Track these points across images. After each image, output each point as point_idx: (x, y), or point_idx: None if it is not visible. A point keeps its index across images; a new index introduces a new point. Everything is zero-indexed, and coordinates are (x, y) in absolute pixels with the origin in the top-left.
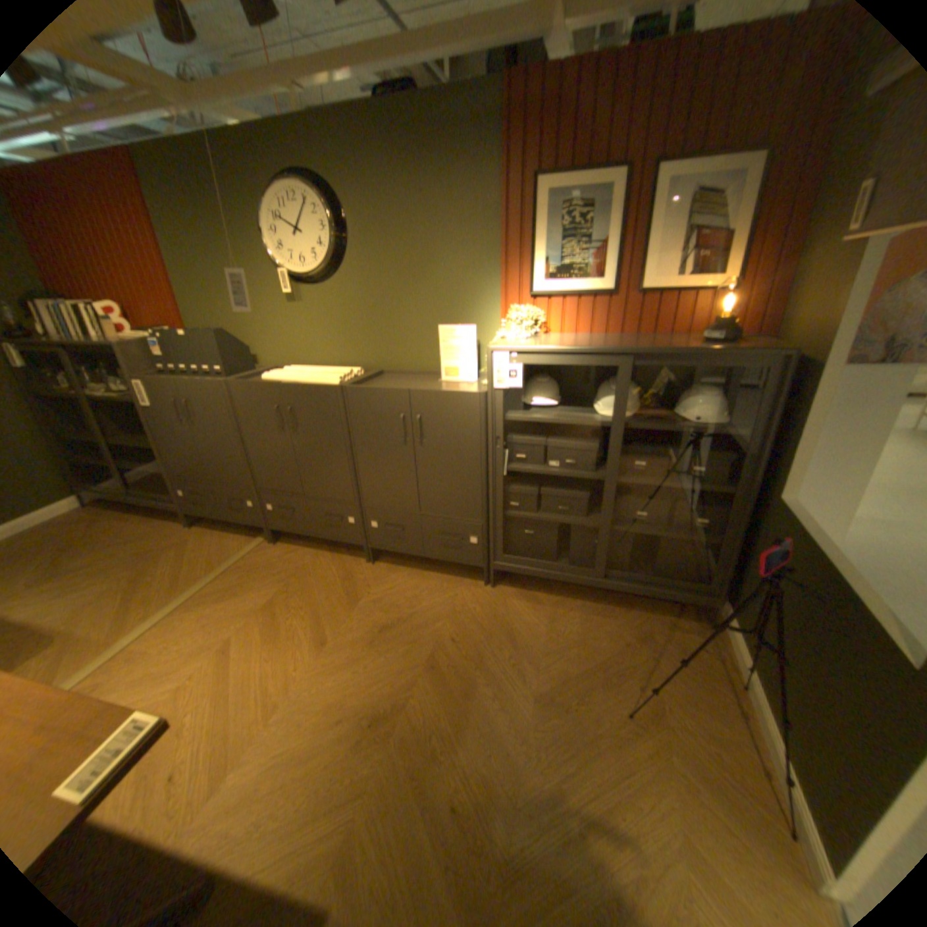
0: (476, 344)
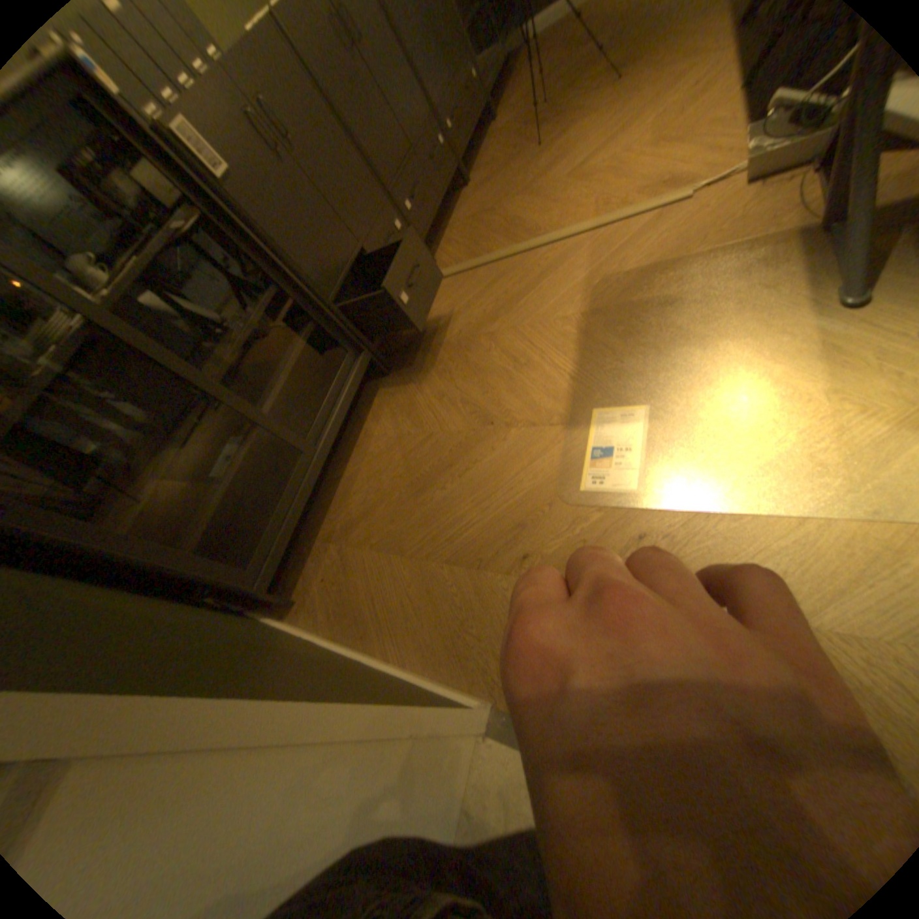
0: None
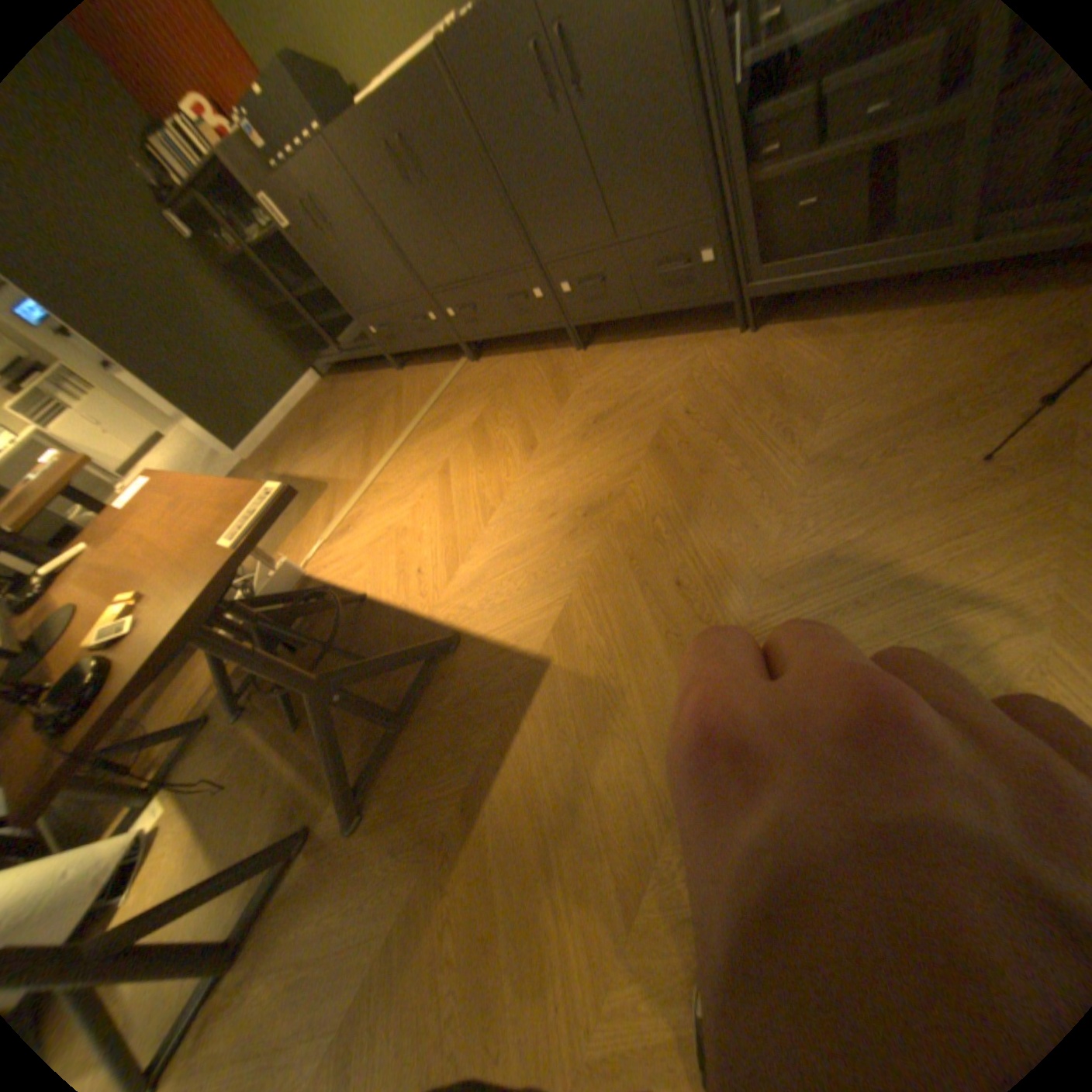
0: None
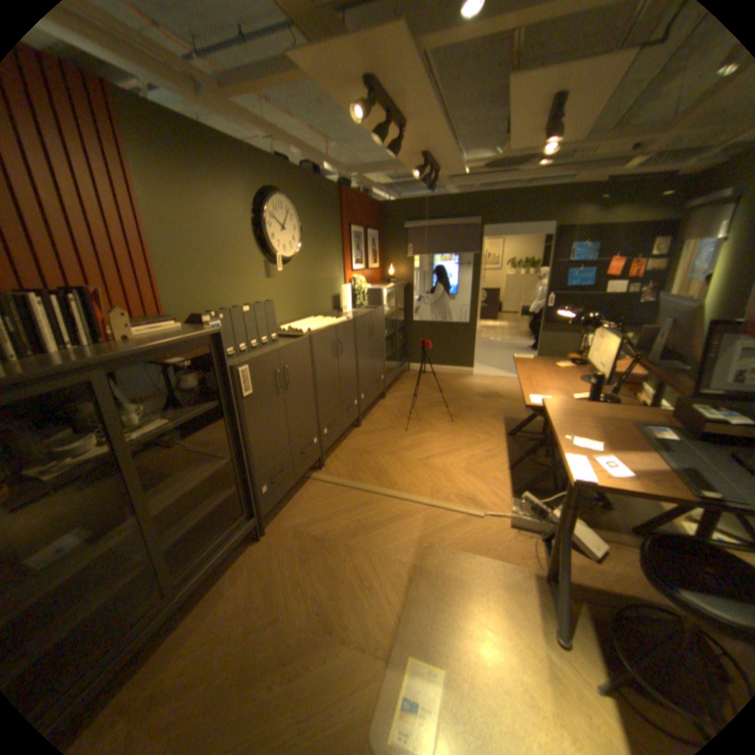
0: (350, 293)
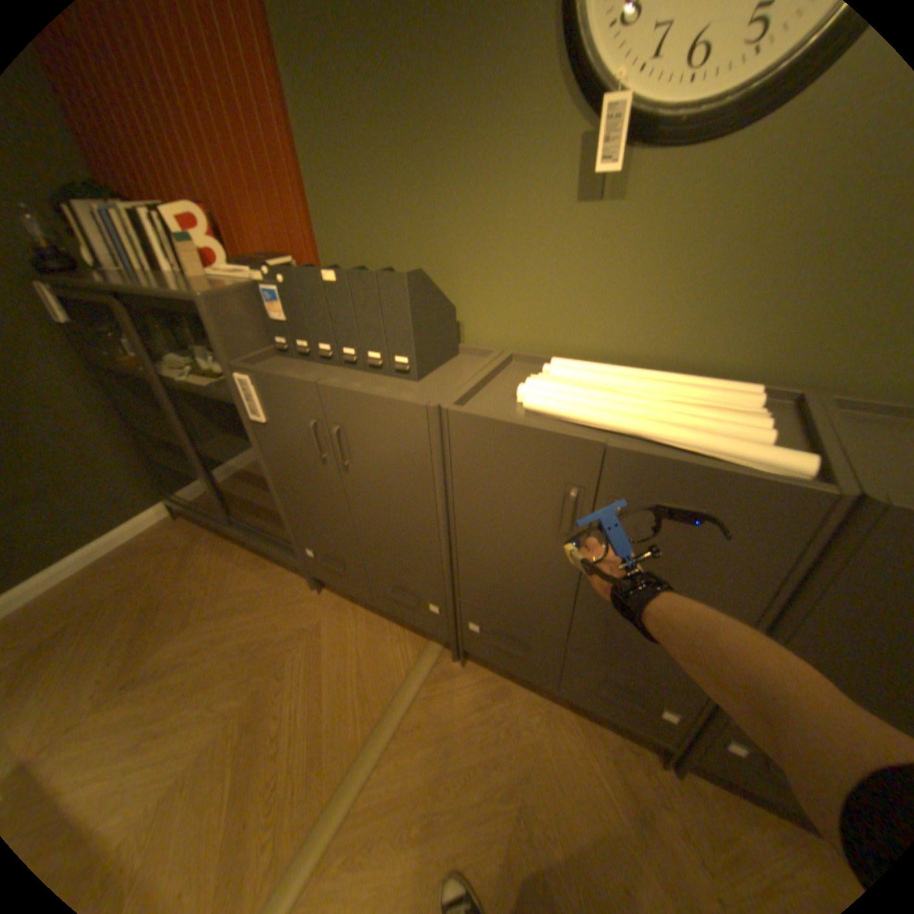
0: None
